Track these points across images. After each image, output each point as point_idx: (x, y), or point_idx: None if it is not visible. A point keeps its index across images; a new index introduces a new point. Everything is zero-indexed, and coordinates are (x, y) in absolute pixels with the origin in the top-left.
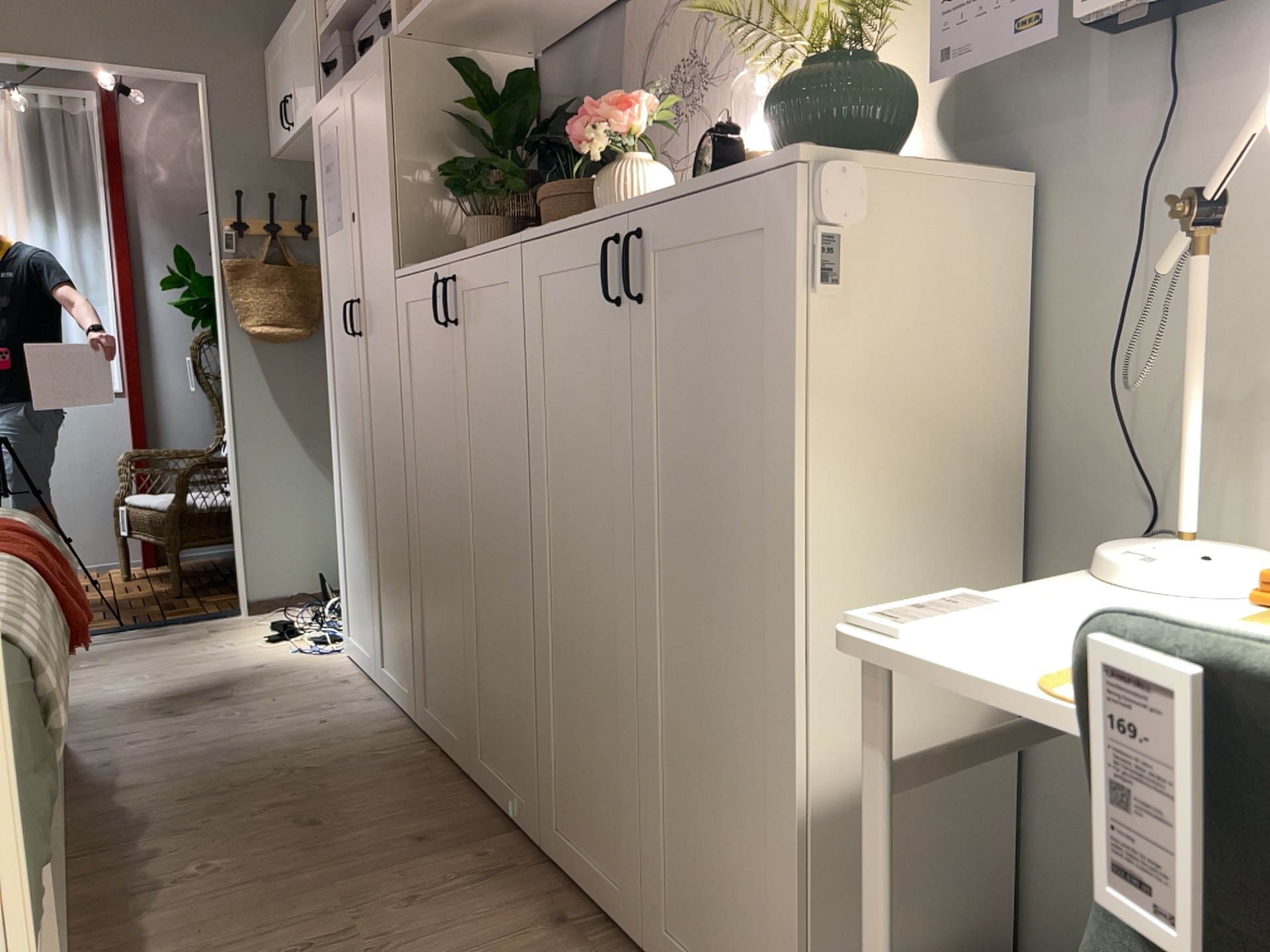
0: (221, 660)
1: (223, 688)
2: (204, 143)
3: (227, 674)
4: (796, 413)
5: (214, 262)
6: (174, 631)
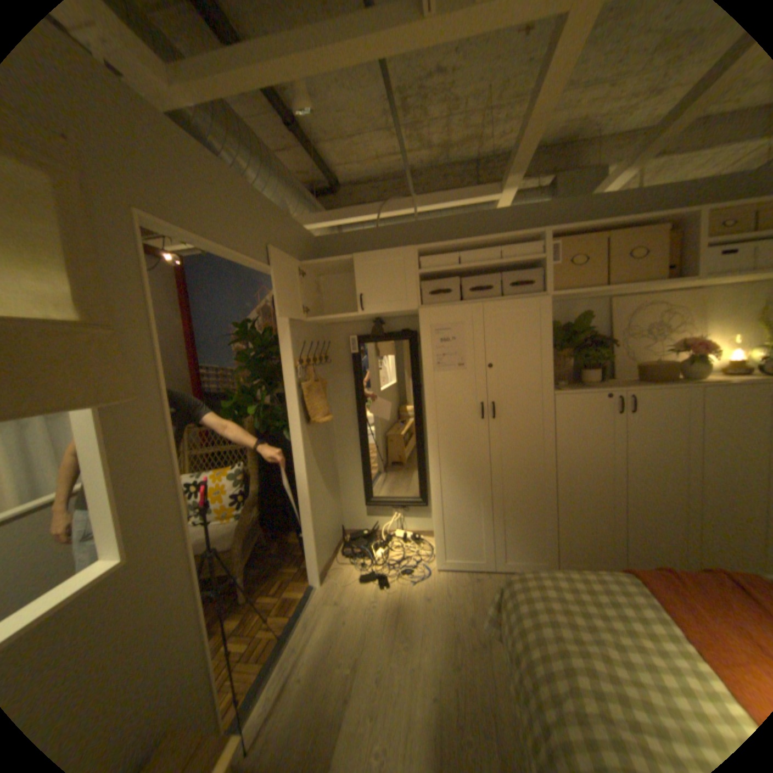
0: (401, 612)
1: (455, 620)
2: (281, 314)
3: (431, 614)
4: None
5: (290, 386)
6: (313, 620)
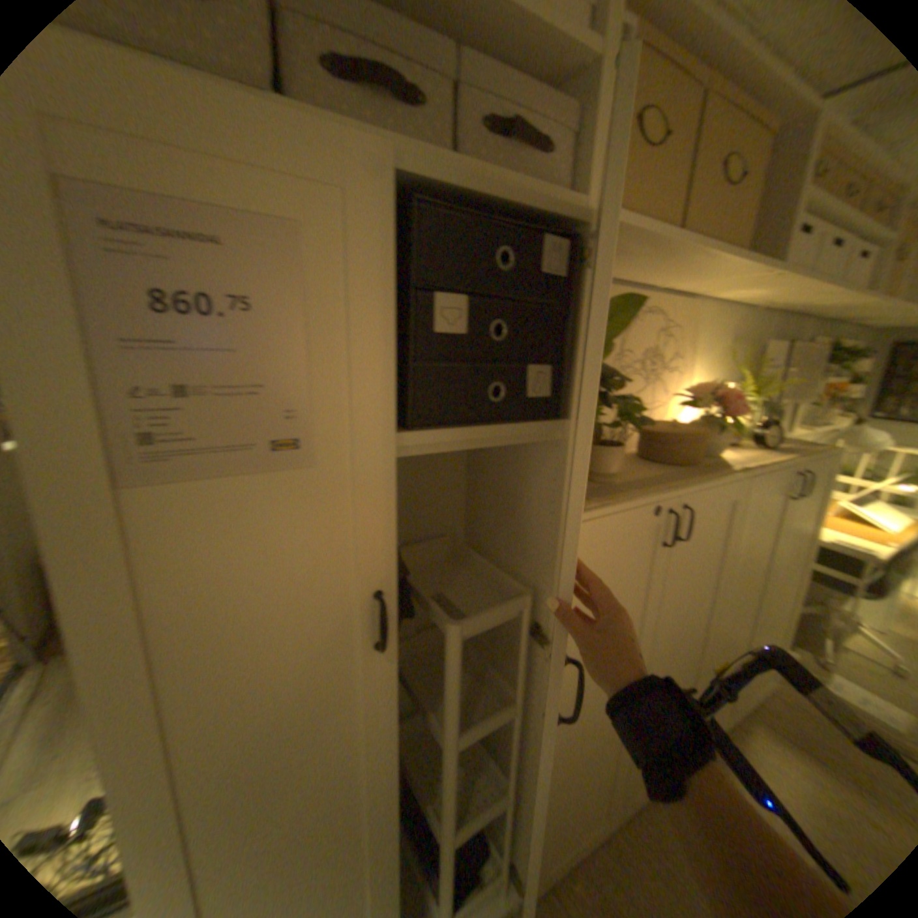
0: None
1: None
2: None
3: None
4: (826, 518)
5: None
6: None
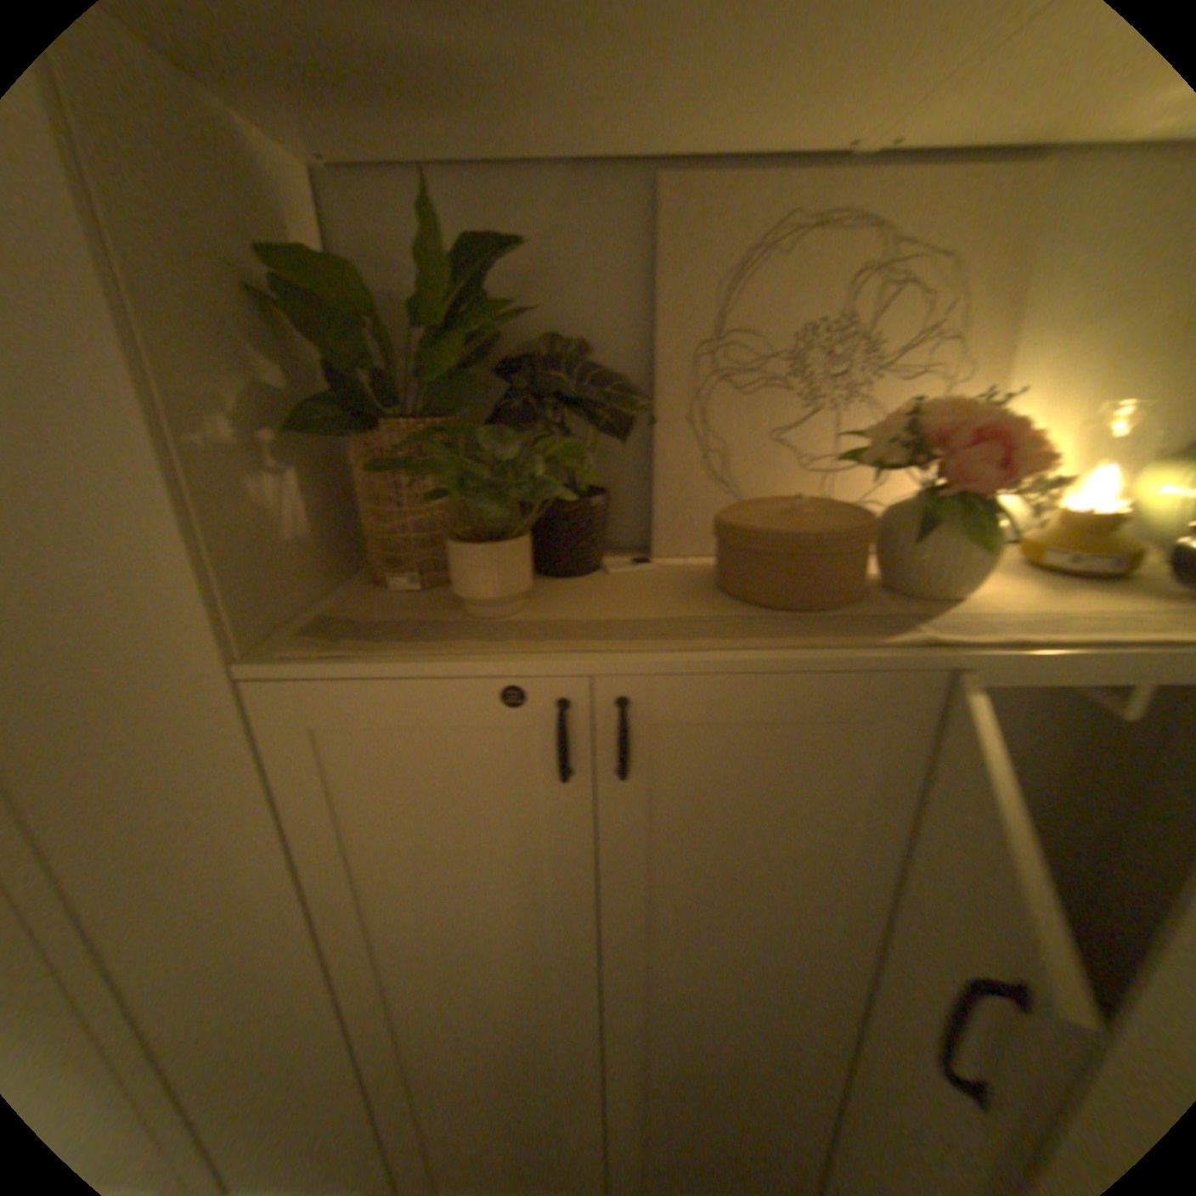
0: None
1: None
2: None
3: None
4: None
5: None
6: None
